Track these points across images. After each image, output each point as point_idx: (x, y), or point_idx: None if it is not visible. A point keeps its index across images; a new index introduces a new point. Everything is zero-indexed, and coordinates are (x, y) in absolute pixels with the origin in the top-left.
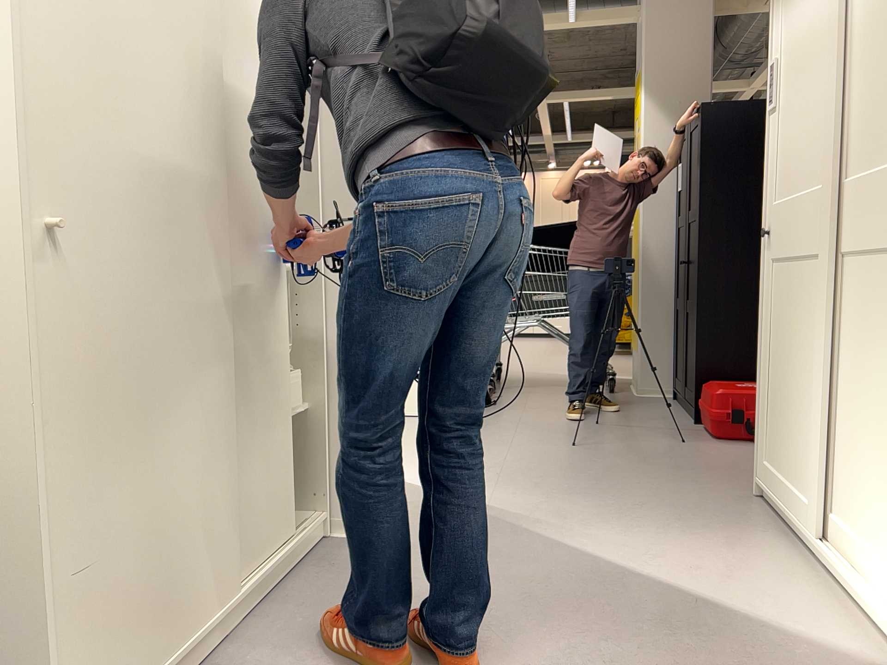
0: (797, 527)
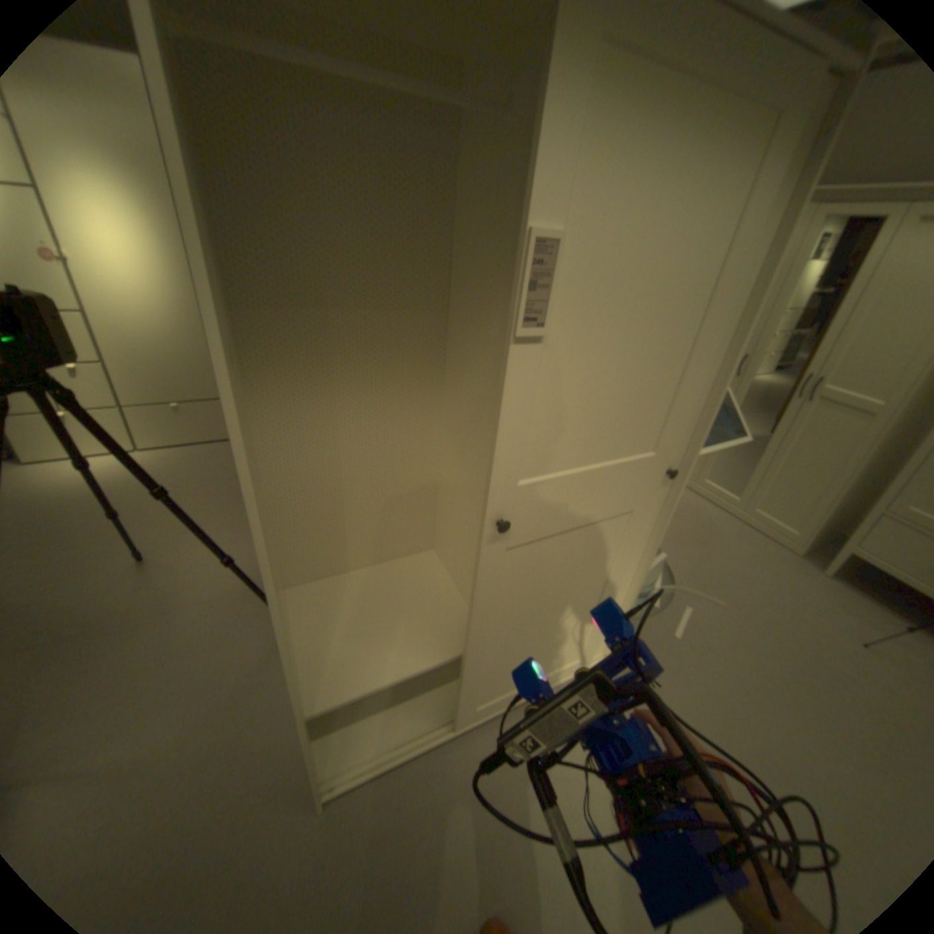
0: (473, 726)
